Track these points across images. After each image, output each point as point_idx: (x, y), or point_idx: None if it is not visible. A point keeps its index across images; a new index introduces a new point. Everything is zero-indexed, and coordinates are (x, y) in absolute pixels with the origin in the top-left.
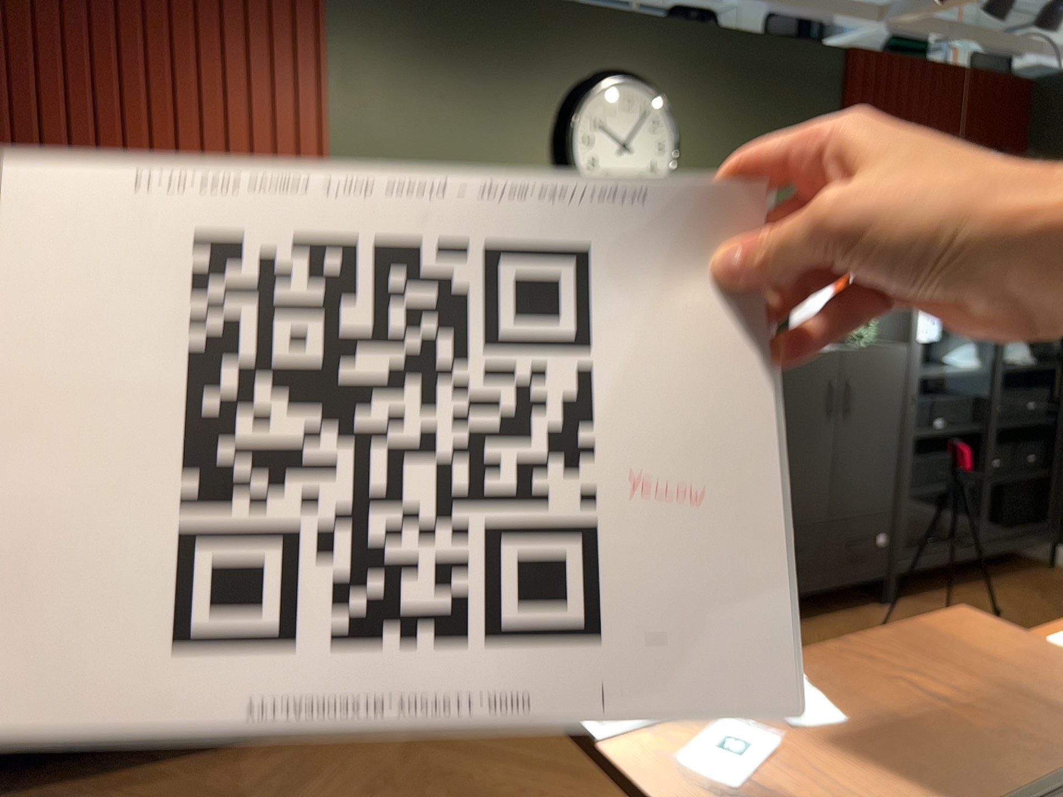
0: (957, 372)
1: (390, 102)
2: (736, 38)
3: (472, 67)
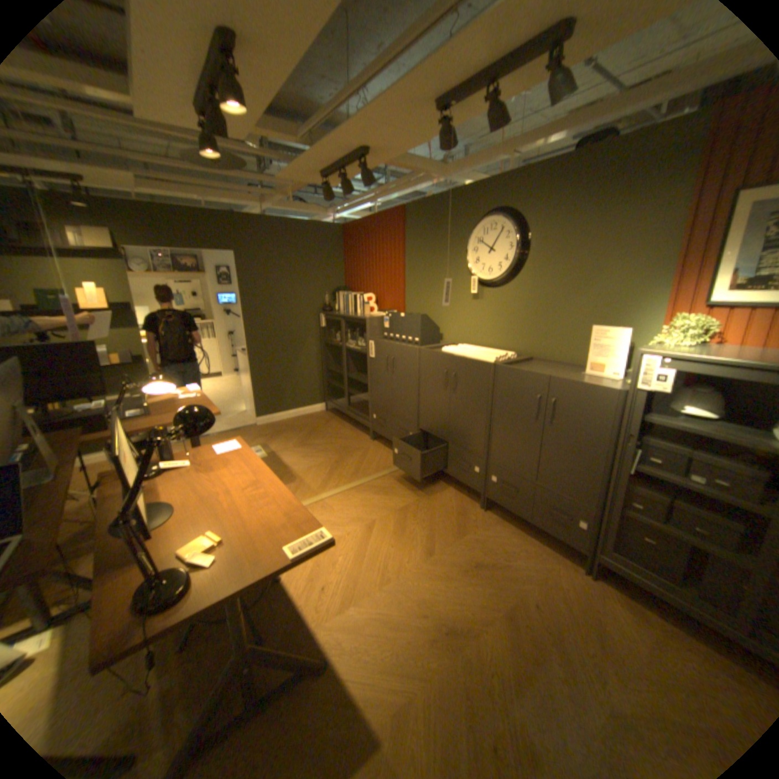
0: (720, 437)
1: (419, 248)
2: (578, 155)
3: (441, 227)
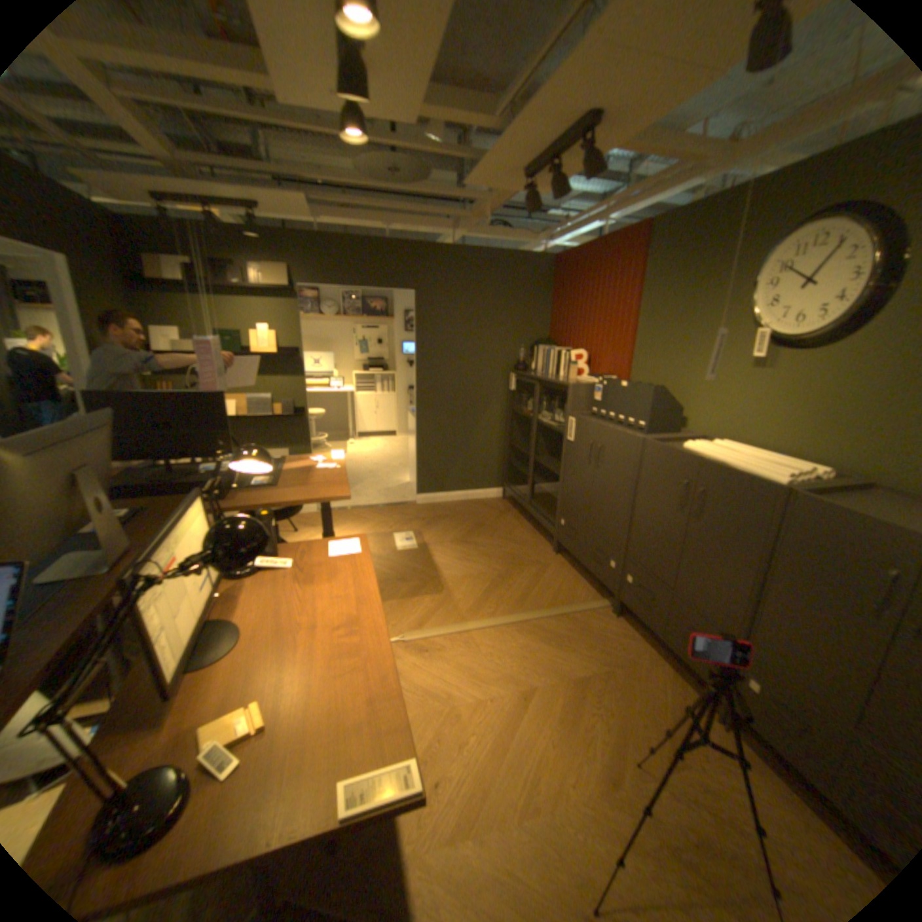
0: None
1: (666, 283)
2: None
3: (711, 248)
